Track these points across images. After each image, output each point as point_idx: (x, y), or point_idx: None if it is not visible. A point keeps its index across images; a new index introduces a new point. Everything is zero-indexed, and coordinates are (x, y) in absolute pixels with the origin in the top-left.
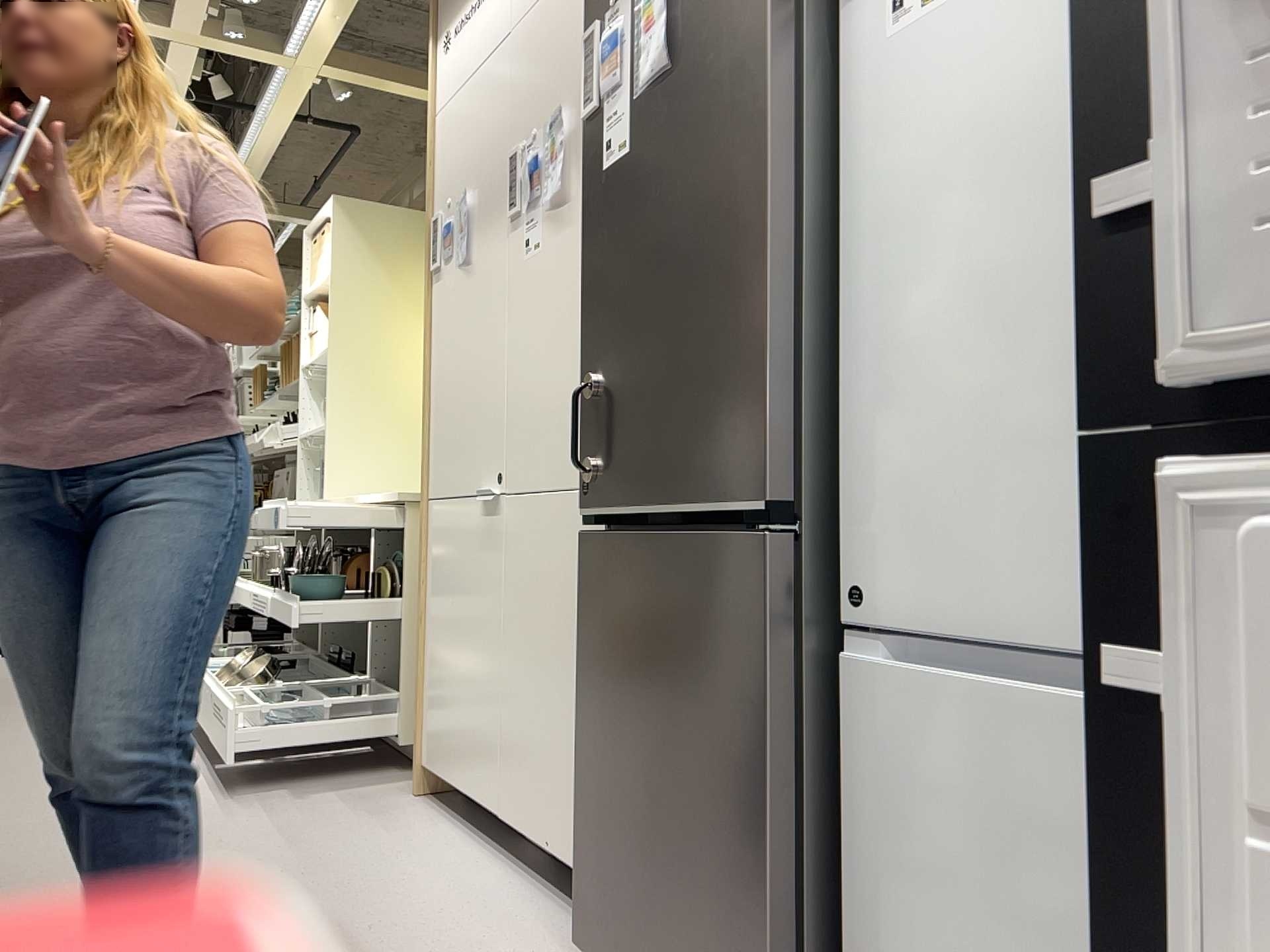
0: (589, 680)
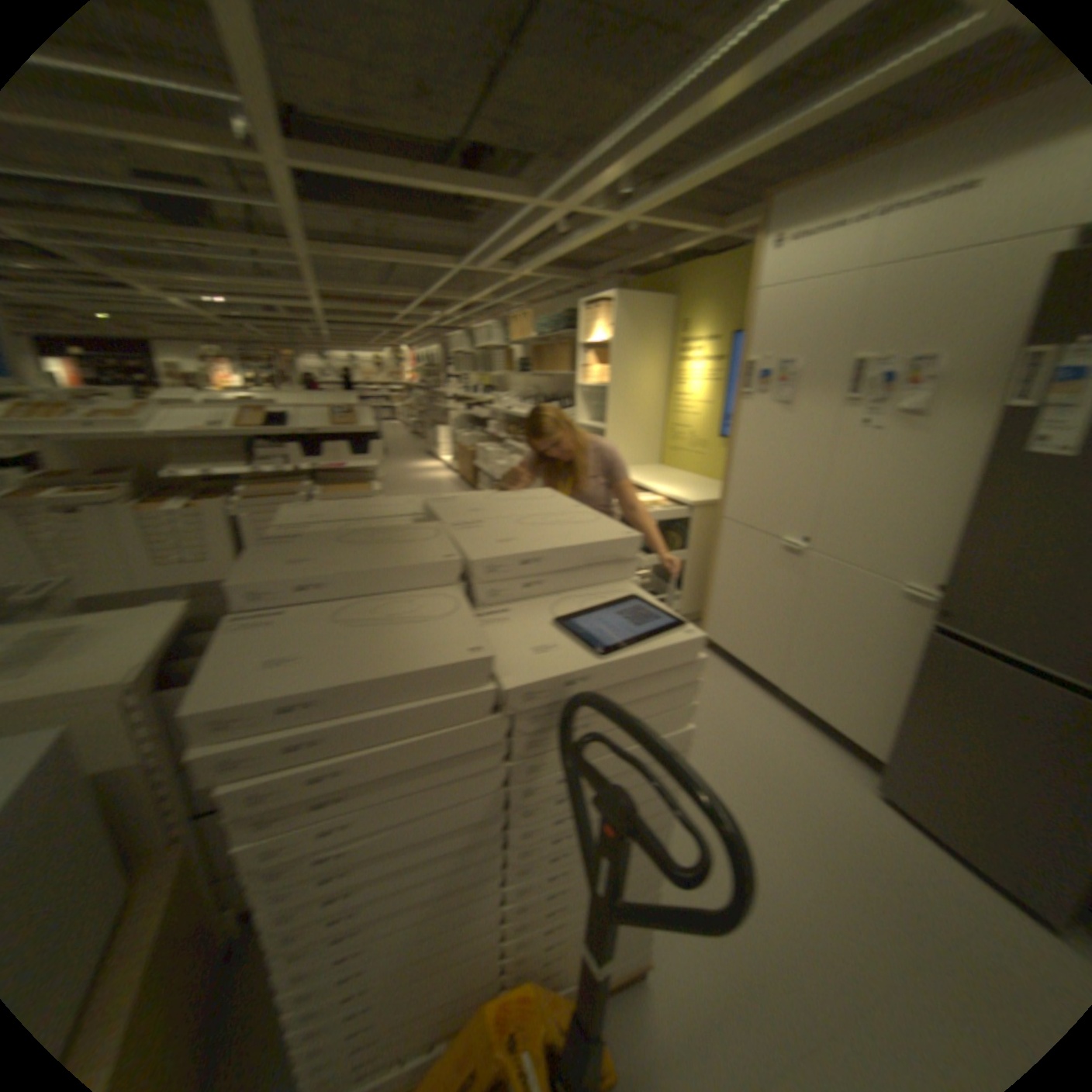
0: (927, 700)
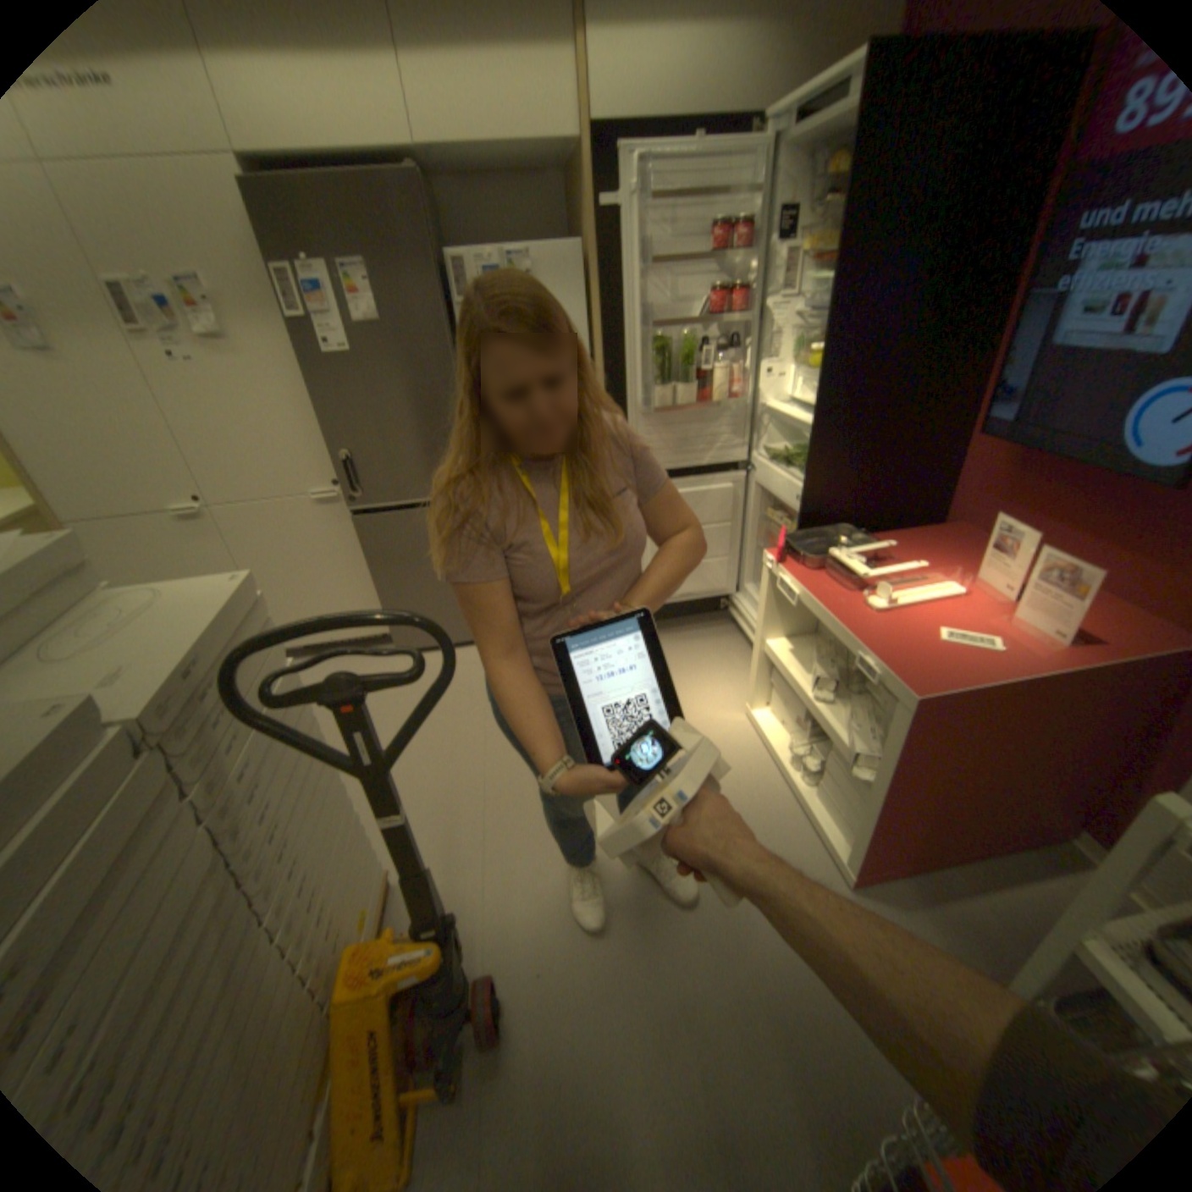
0: (381, 567)
